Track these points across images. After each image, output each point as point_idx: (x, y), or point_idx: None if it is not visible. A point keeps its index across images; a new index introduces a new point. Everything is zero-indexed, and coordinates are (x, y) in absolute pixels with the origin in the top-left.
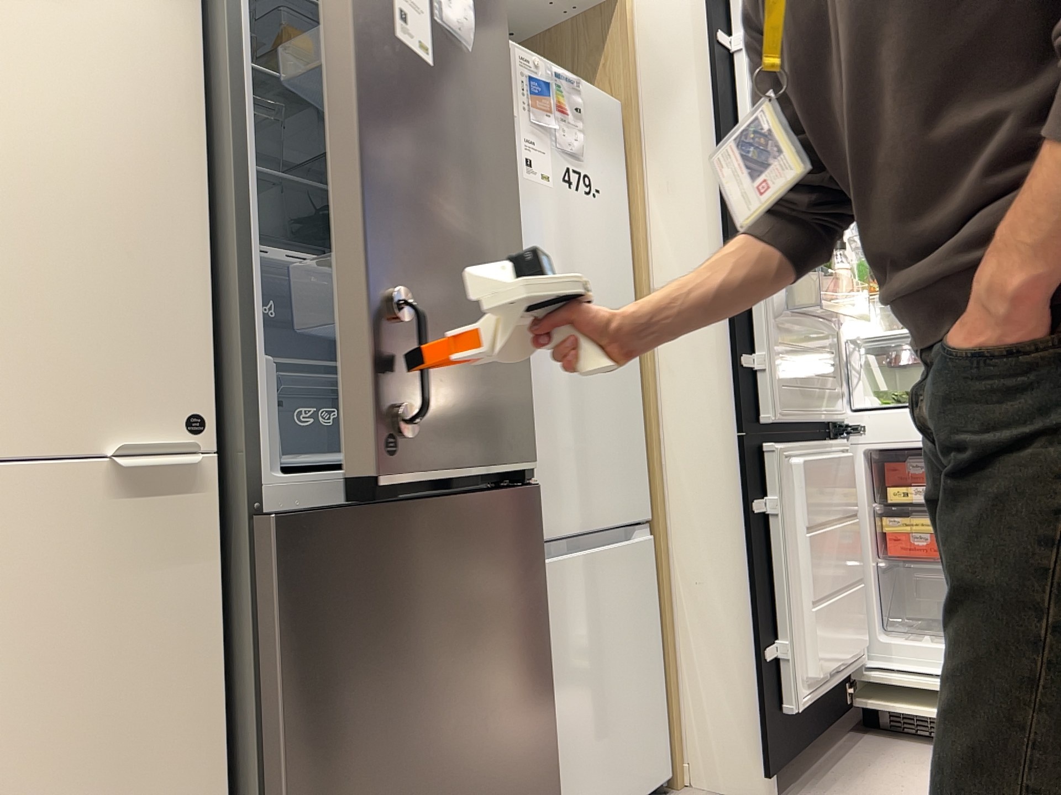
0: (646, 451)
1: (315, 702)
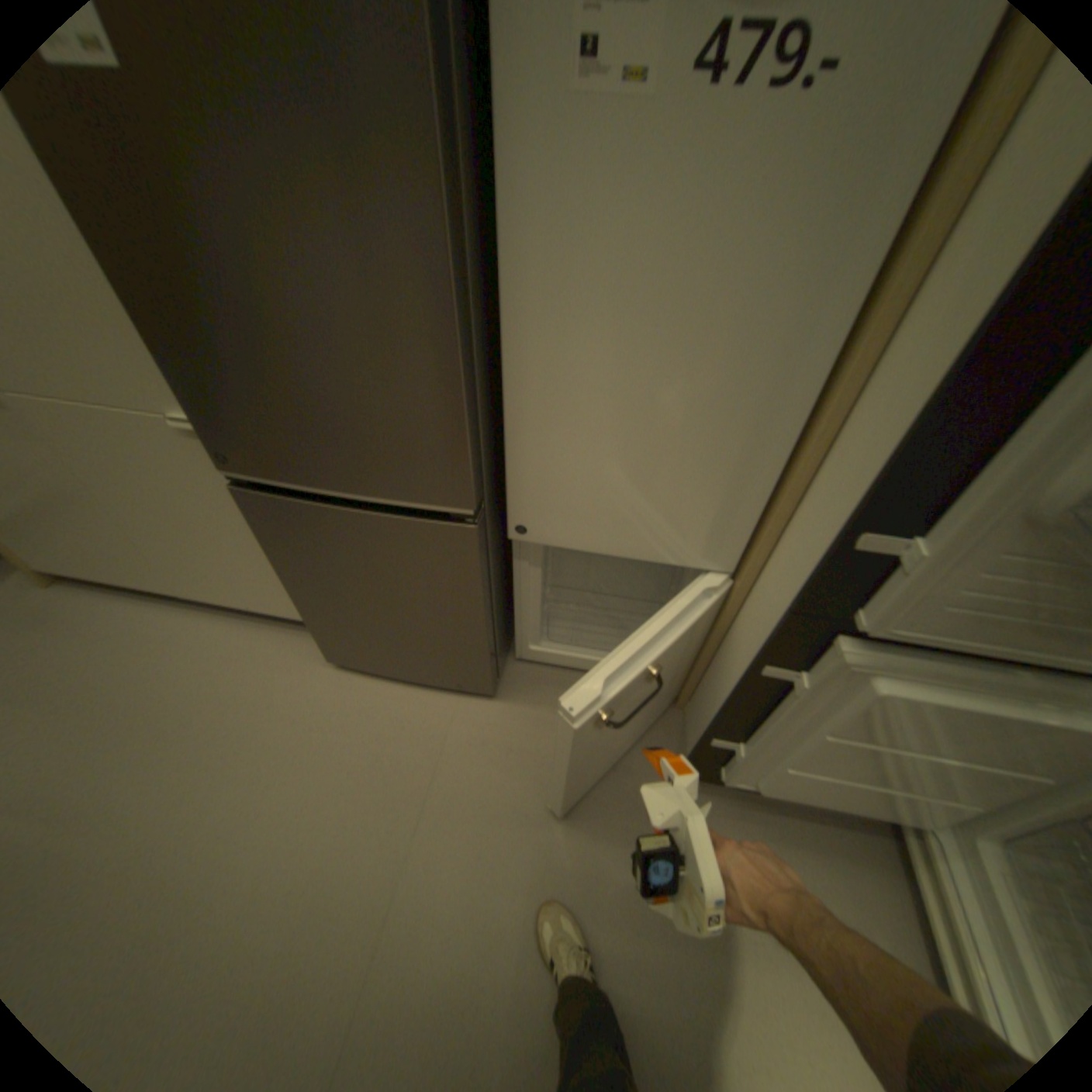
0: (768, 511)
1: (291, 567)
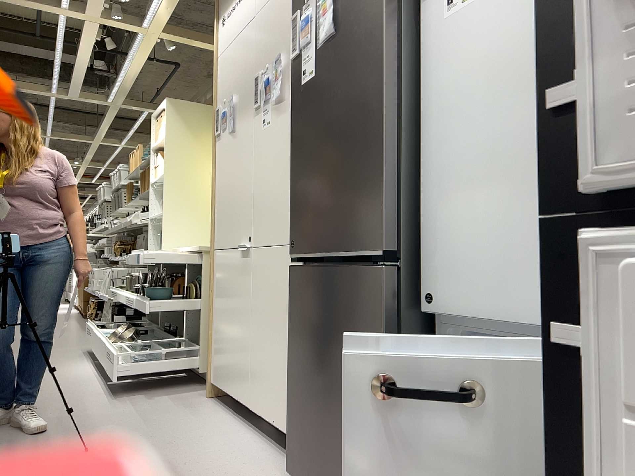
0: None
1: (294, 339)
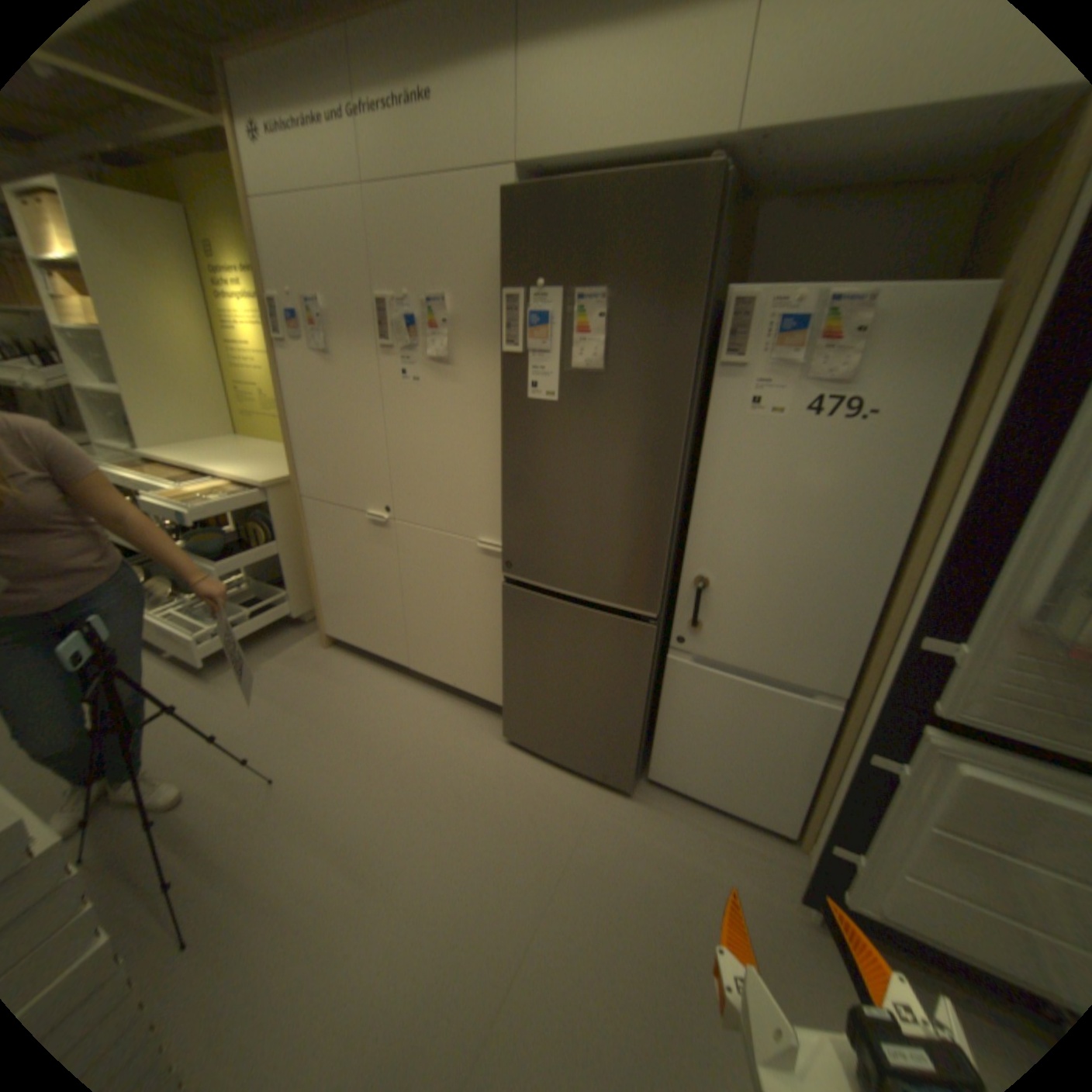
0: (875, 649)
1: (515, 645)
